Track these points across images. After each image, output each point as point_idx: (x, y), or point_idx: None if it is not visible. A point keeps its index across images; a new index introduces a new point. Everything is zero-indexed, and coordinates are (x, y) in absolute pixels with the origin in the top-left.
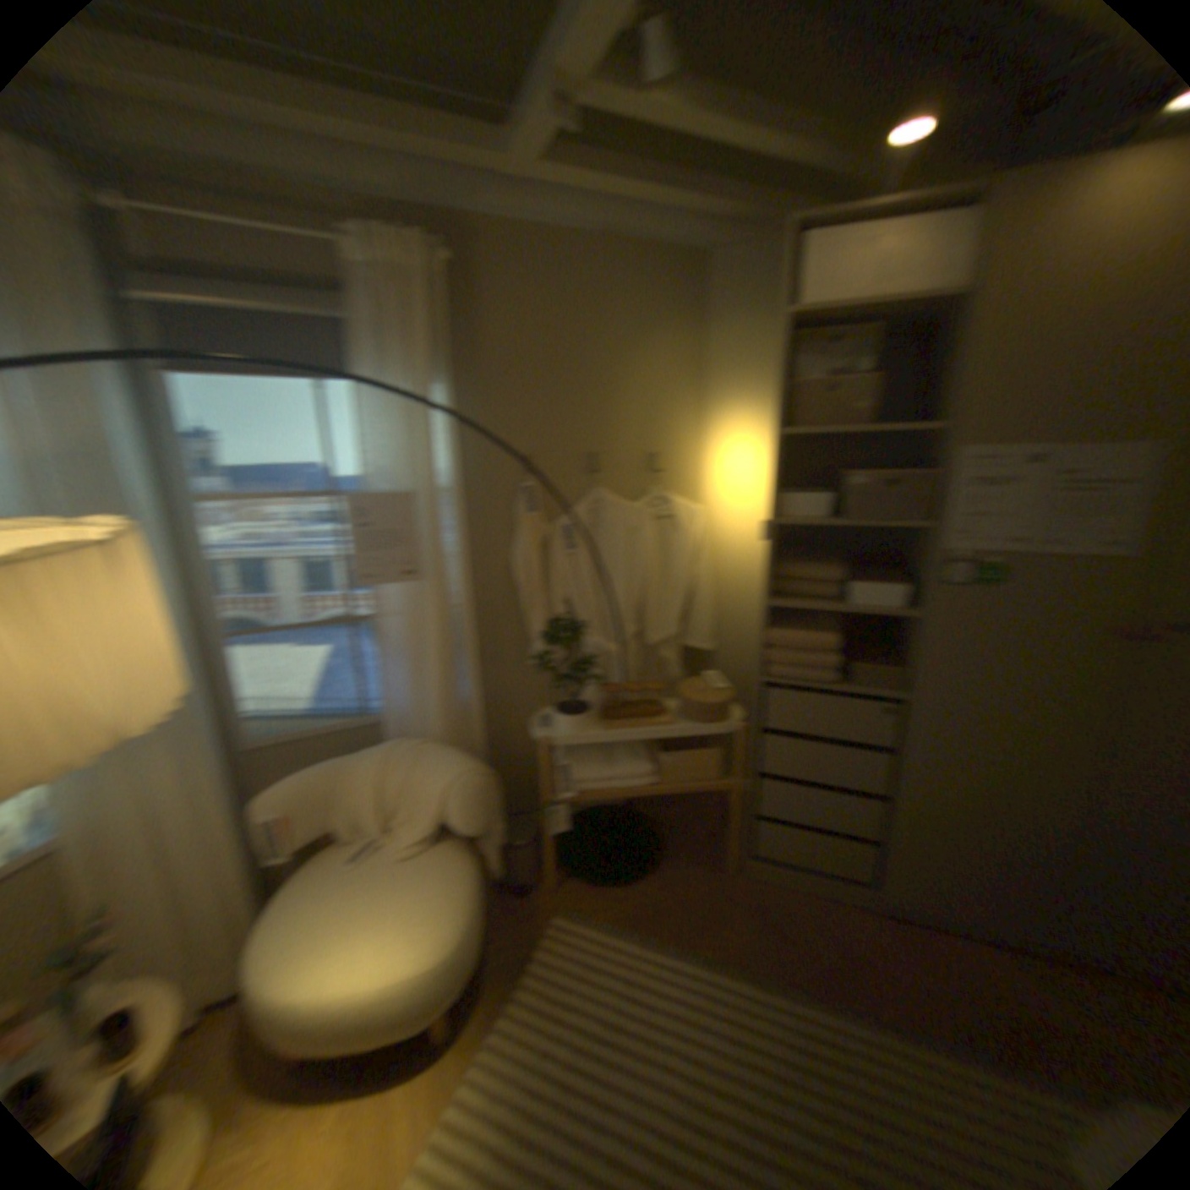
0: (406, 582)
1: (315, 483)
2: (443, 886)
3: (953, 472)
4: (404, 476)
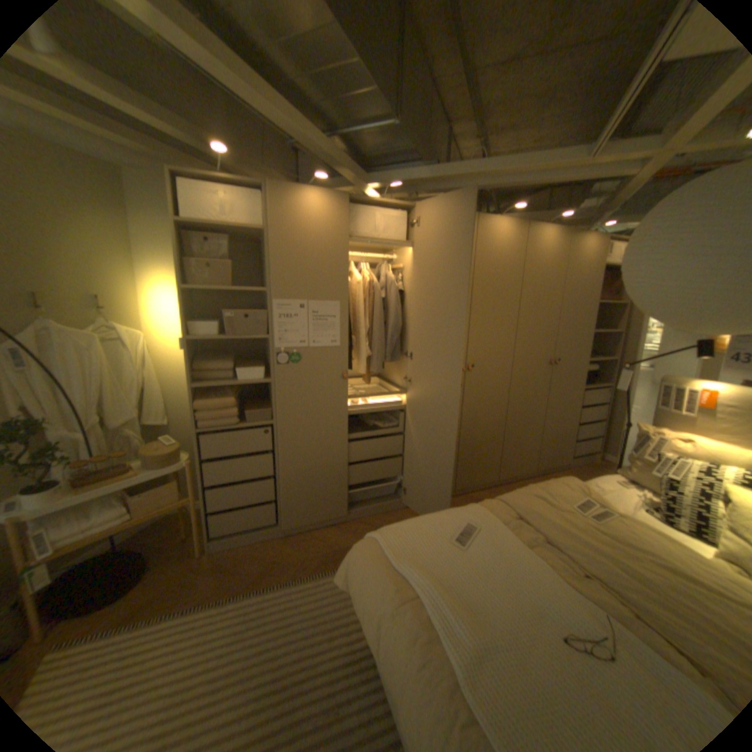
0: None
1: None
2: None
3: (271, 312)
4: None
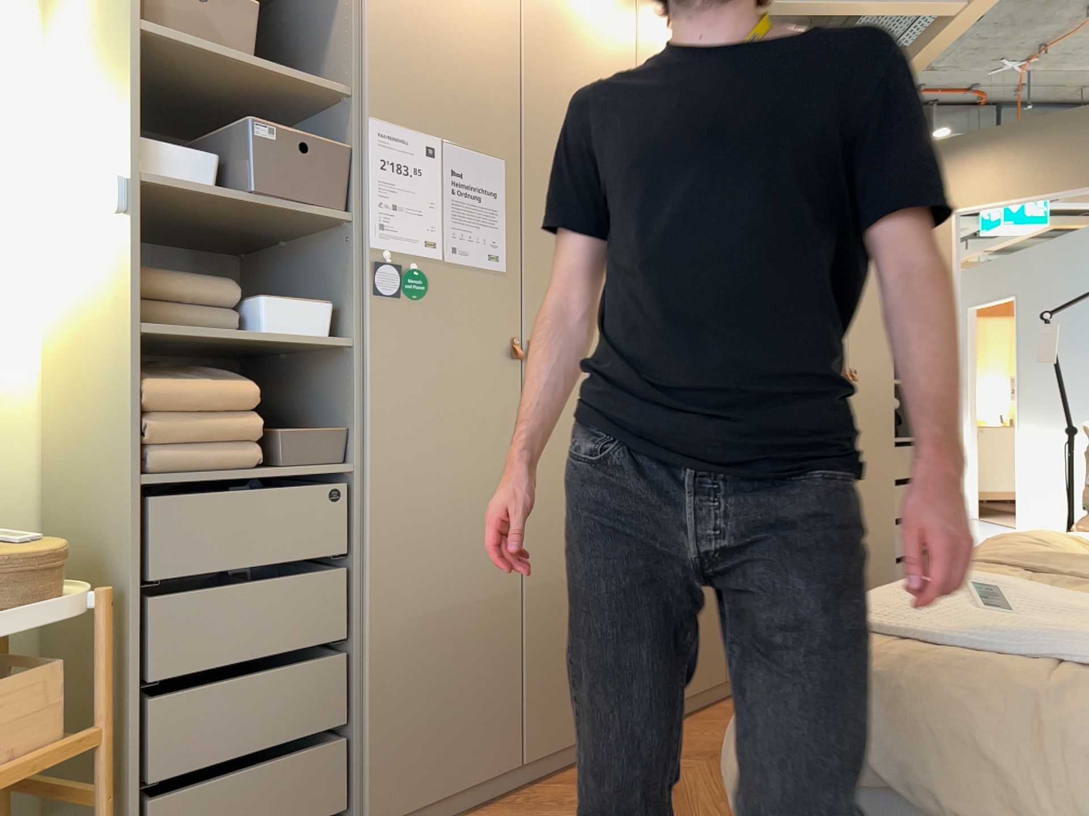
0: None
1: None
2: None
3: (360, 151)
4: None
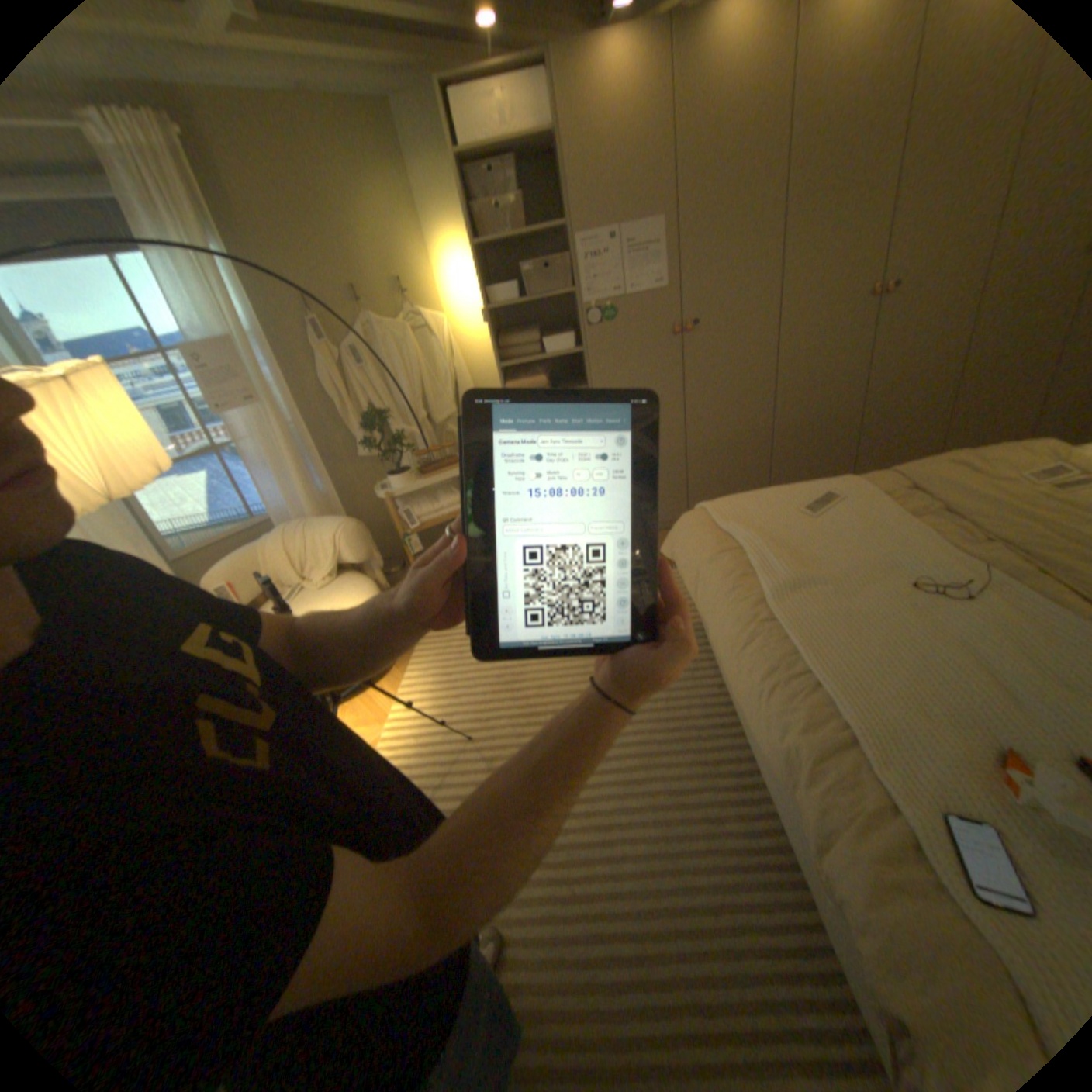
0: (243, 408)
1: (134, 347)
2: (350, 591)
3: (573, 255)
4: (207, 327)
